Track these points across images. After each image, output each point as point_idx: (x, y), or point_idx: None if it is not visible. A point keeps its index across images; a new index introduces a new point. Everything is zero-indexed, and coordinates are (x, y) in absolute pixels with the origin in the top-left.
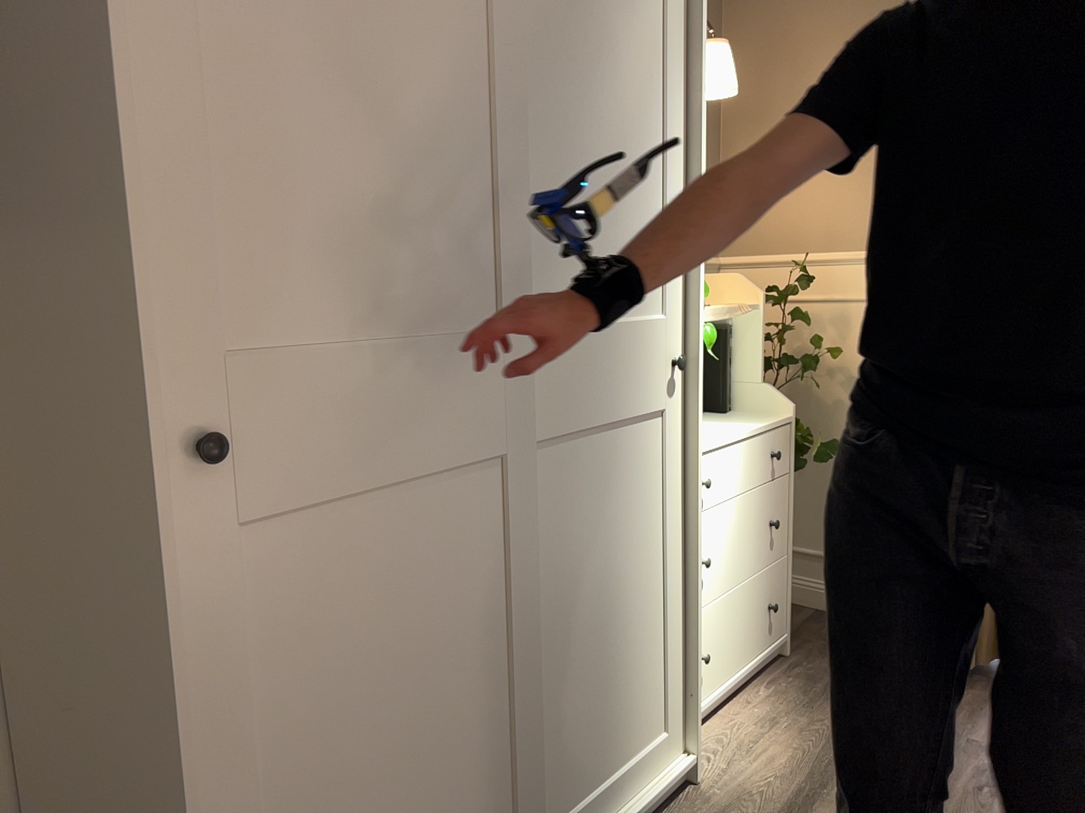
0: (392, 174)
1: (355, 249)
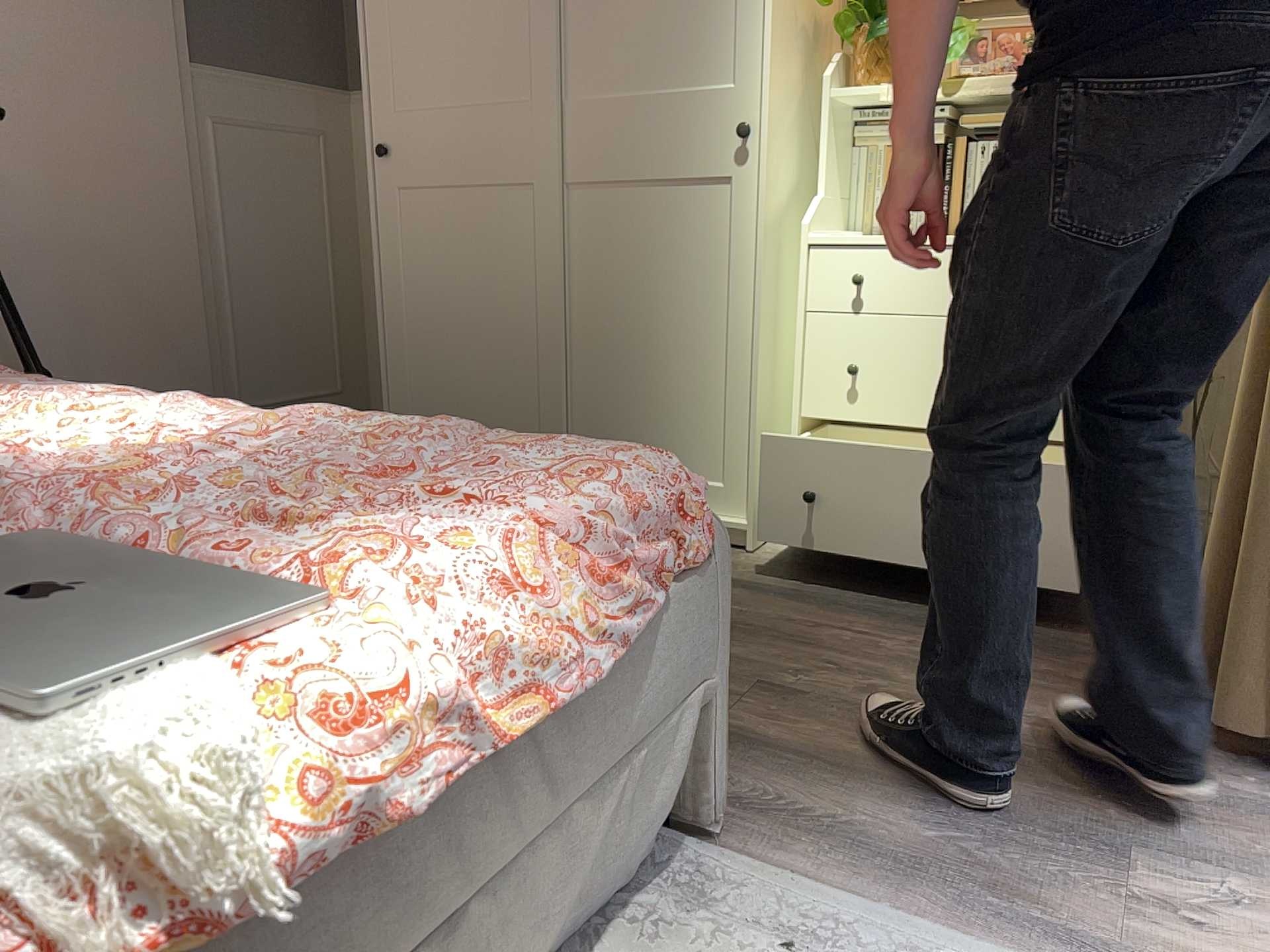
0: (469, 19)
1: (450, 63)
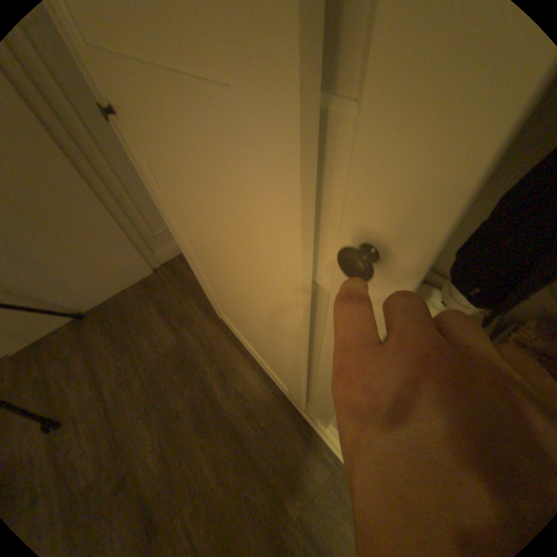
0: None
1: None
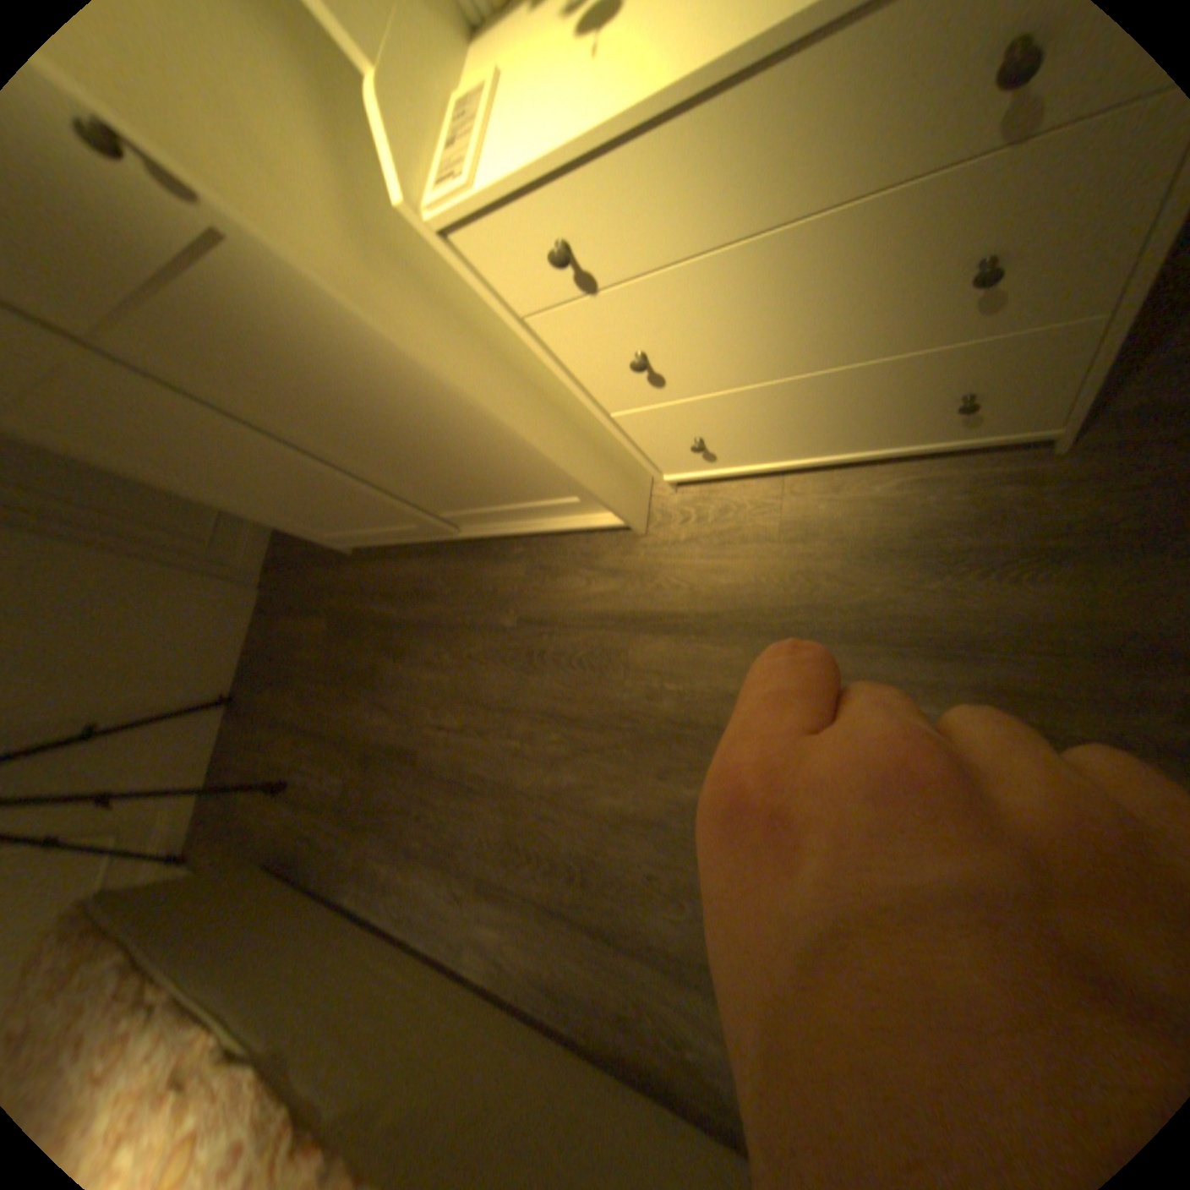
0: None
1: None
